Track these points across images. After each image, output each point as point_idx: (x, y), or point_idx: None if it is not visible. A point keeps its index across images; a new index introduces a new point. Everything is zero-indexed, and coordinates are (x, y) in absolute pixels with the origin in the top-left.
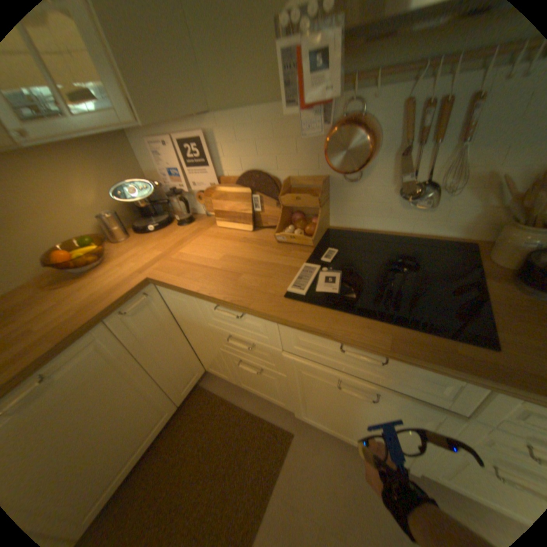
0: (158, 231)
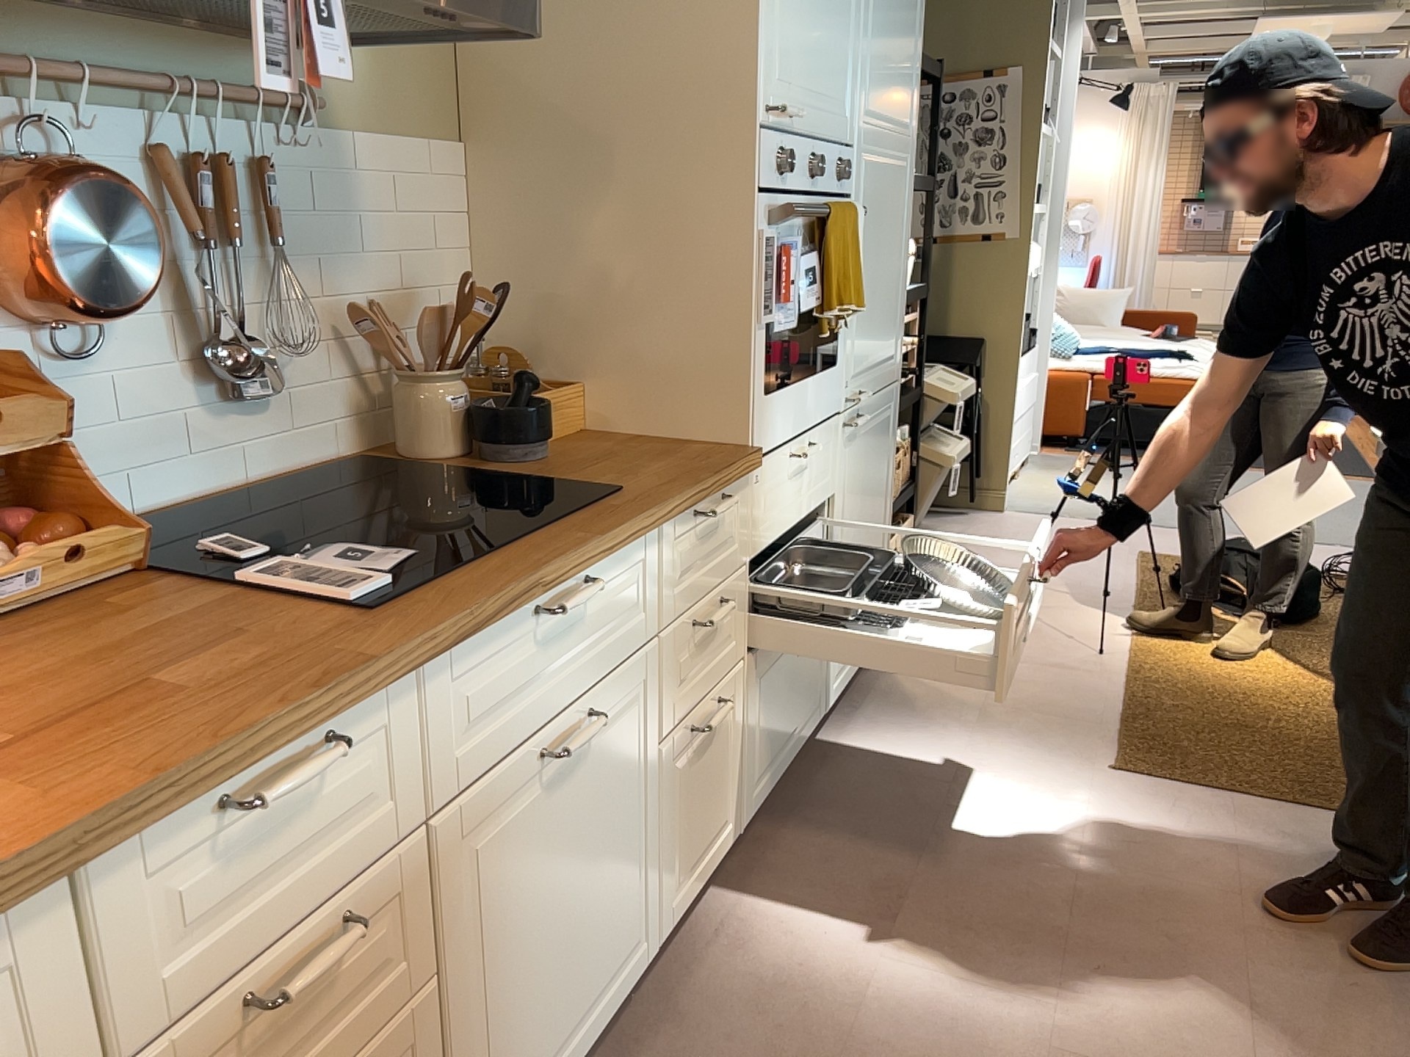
0: None
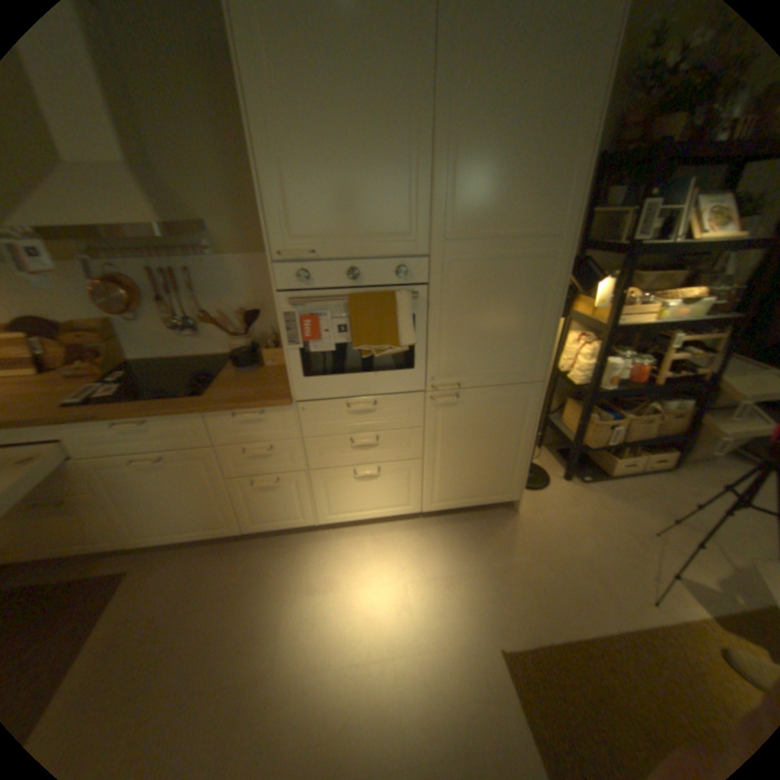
0: None
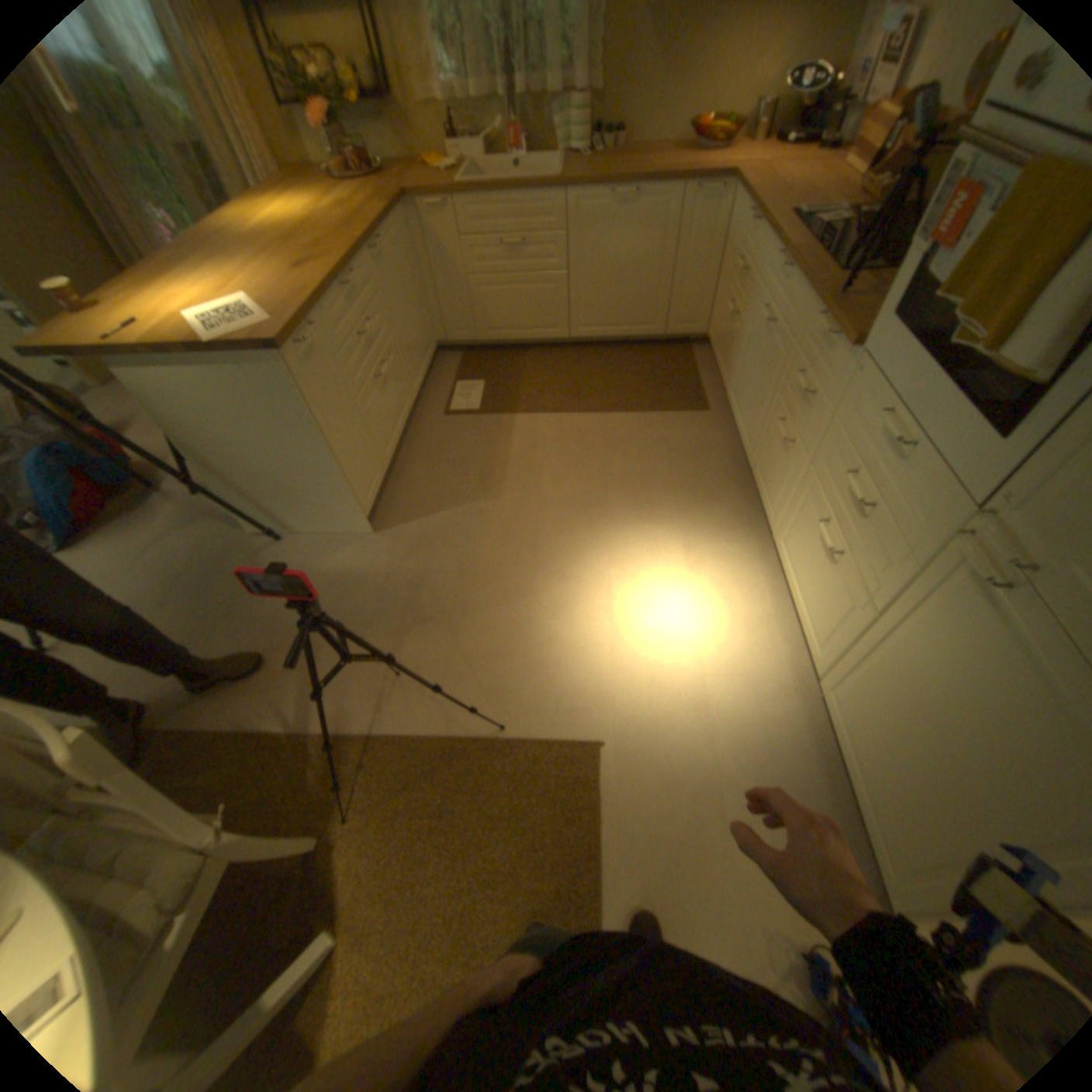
0: (792, 148)
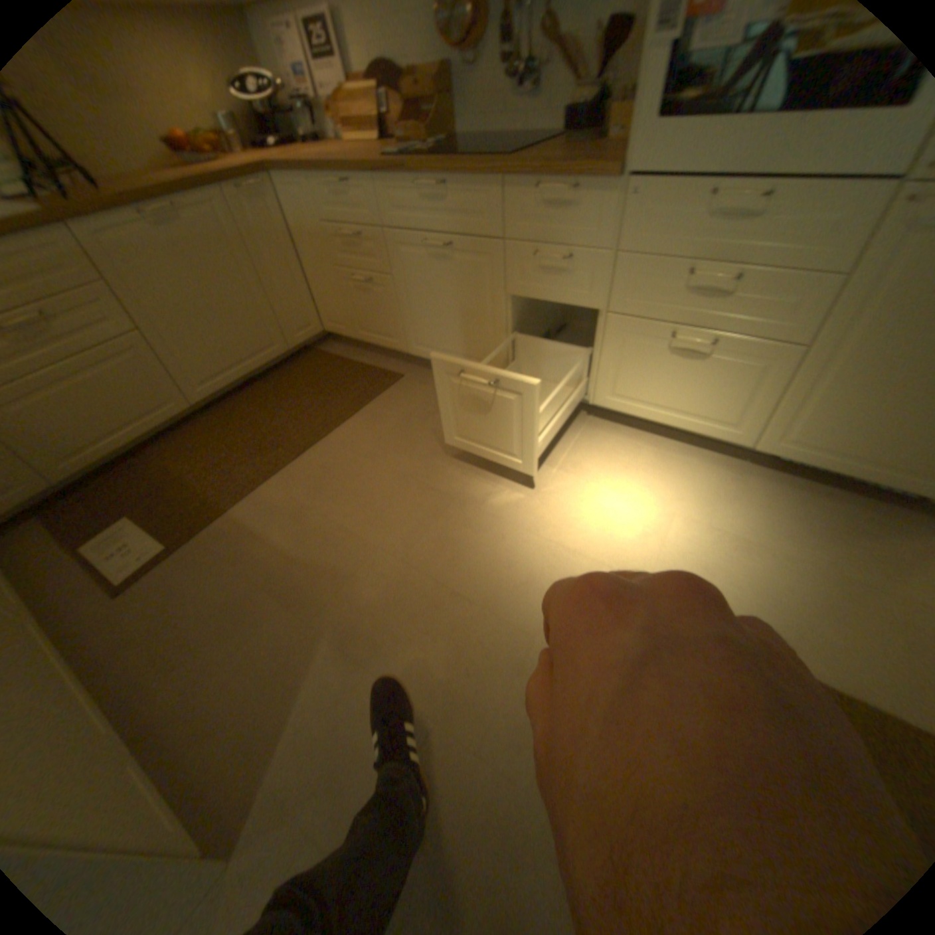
0: (280, 145)
